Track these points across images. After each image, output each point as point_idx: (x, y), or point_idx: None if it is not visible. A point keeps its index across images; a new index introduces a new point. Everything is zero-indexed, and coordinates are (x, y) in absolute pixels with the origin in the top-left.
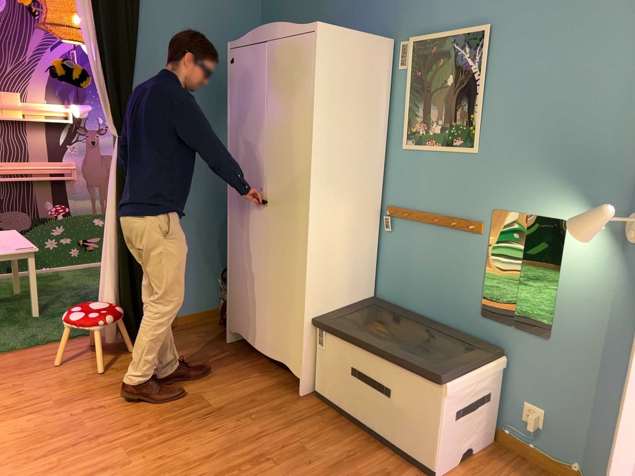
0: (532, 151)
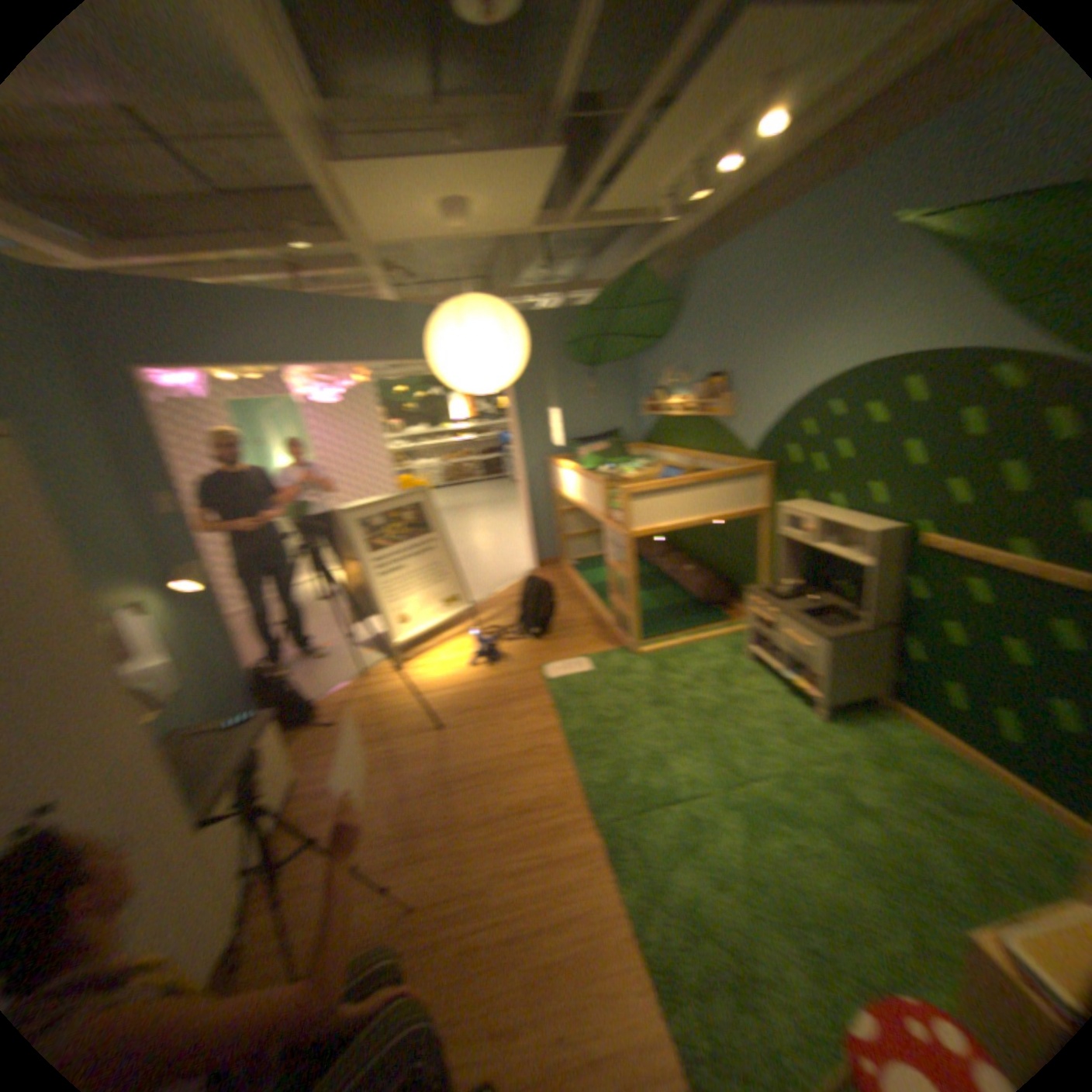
0: (97, 561)
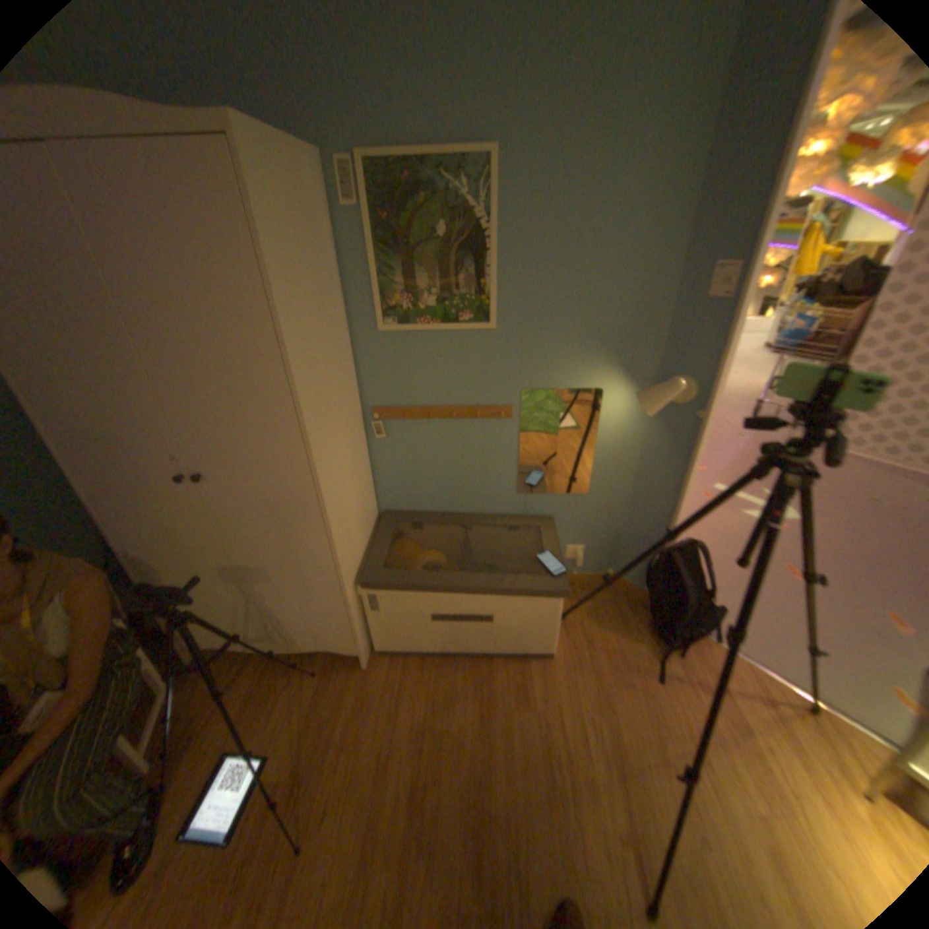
0: (562, 322)
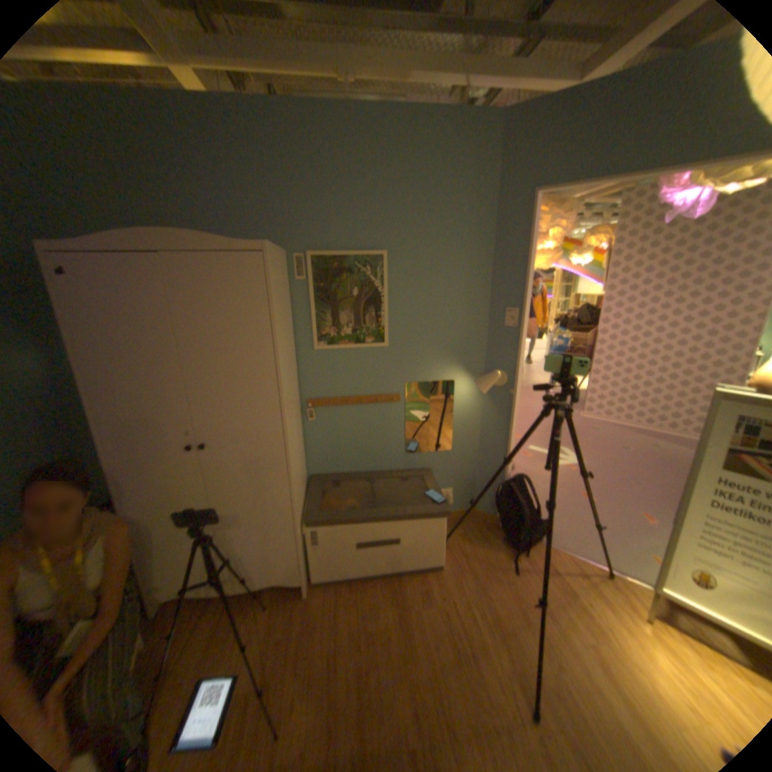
0: (427, 341)
